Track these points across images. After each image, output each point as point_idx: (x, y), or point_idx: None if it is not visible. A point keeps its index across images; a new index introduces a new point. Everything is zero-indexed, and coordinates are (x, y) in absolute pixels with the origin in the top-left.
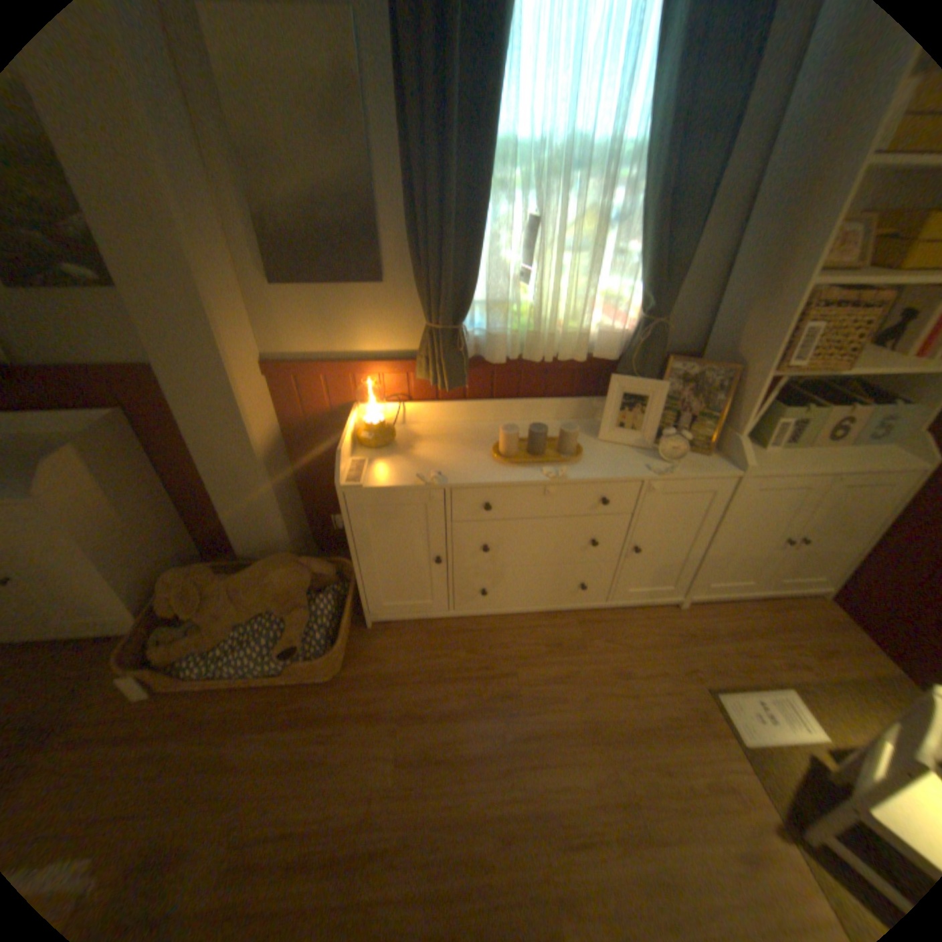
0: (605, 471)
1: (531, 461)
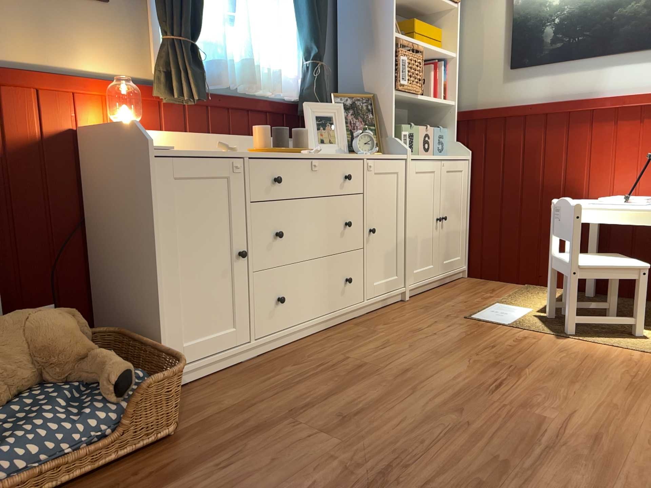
0: (339, 154)
1: (289, 149)
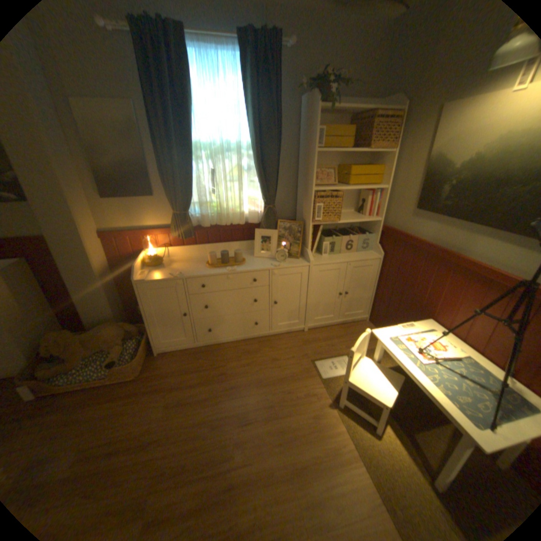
0: (253, 267)
1: (222, 266)
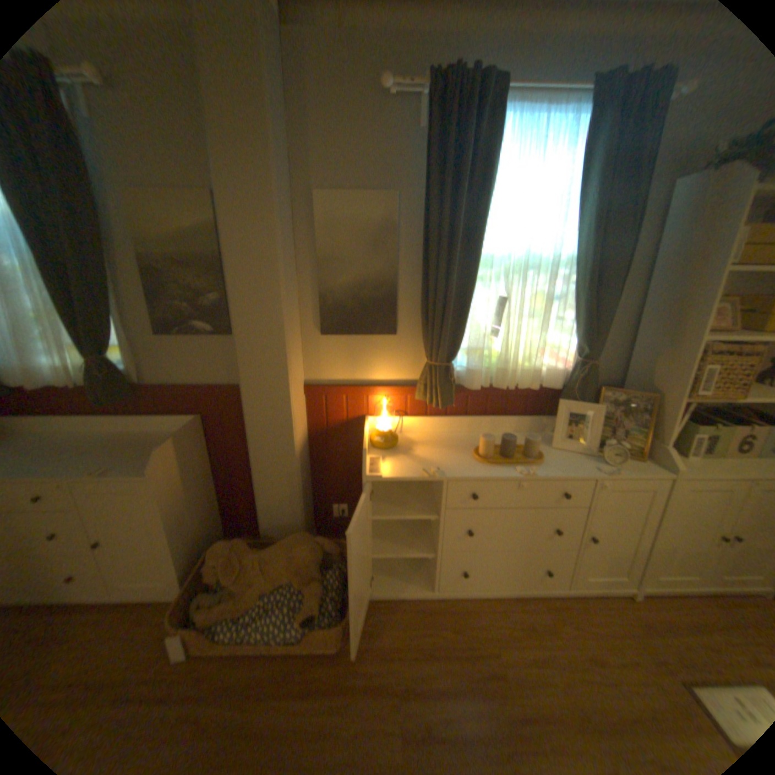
0: (566, 471)
1: (507, 462)
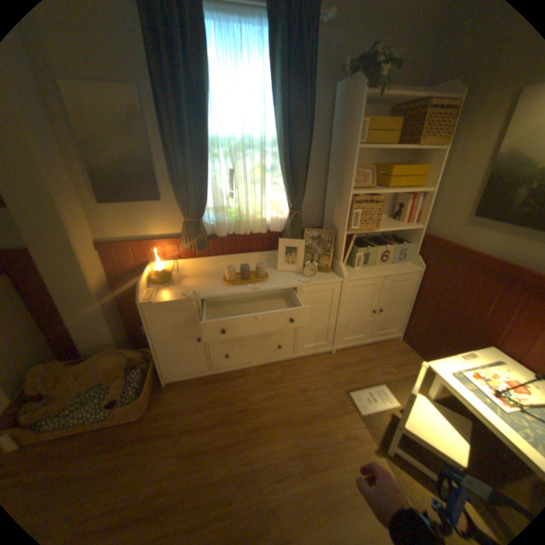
0: (279, 284)
1: (242, 282)
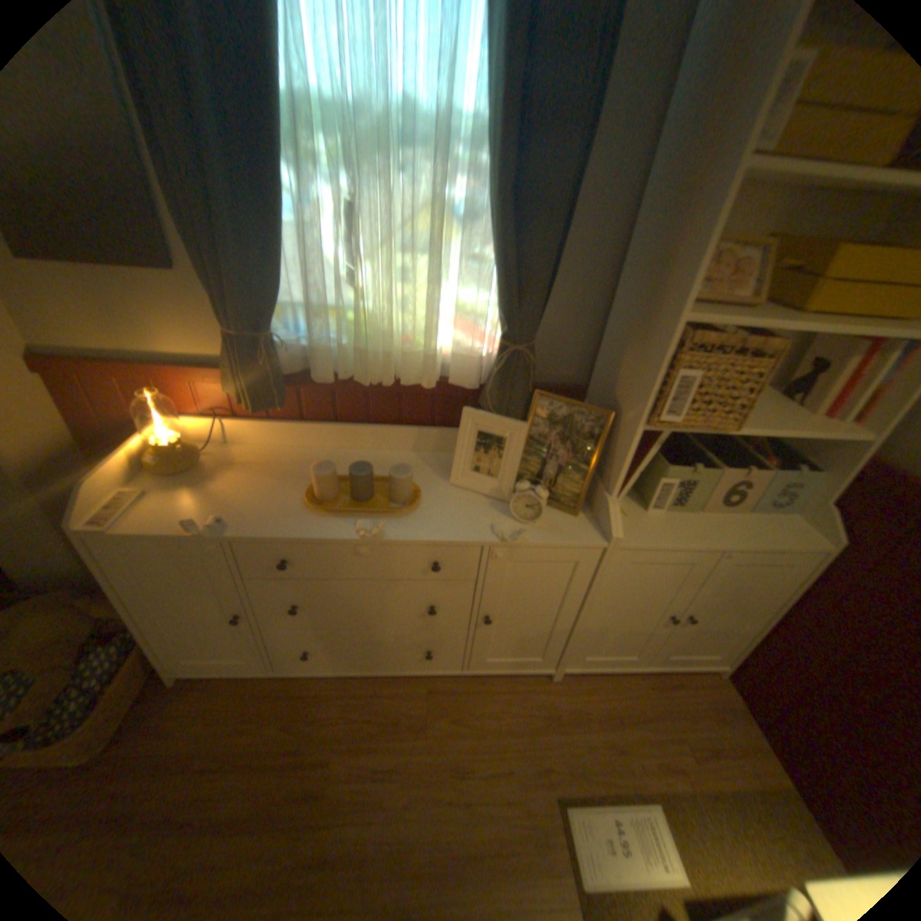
0: (438, 531)
1: (347, 511)
